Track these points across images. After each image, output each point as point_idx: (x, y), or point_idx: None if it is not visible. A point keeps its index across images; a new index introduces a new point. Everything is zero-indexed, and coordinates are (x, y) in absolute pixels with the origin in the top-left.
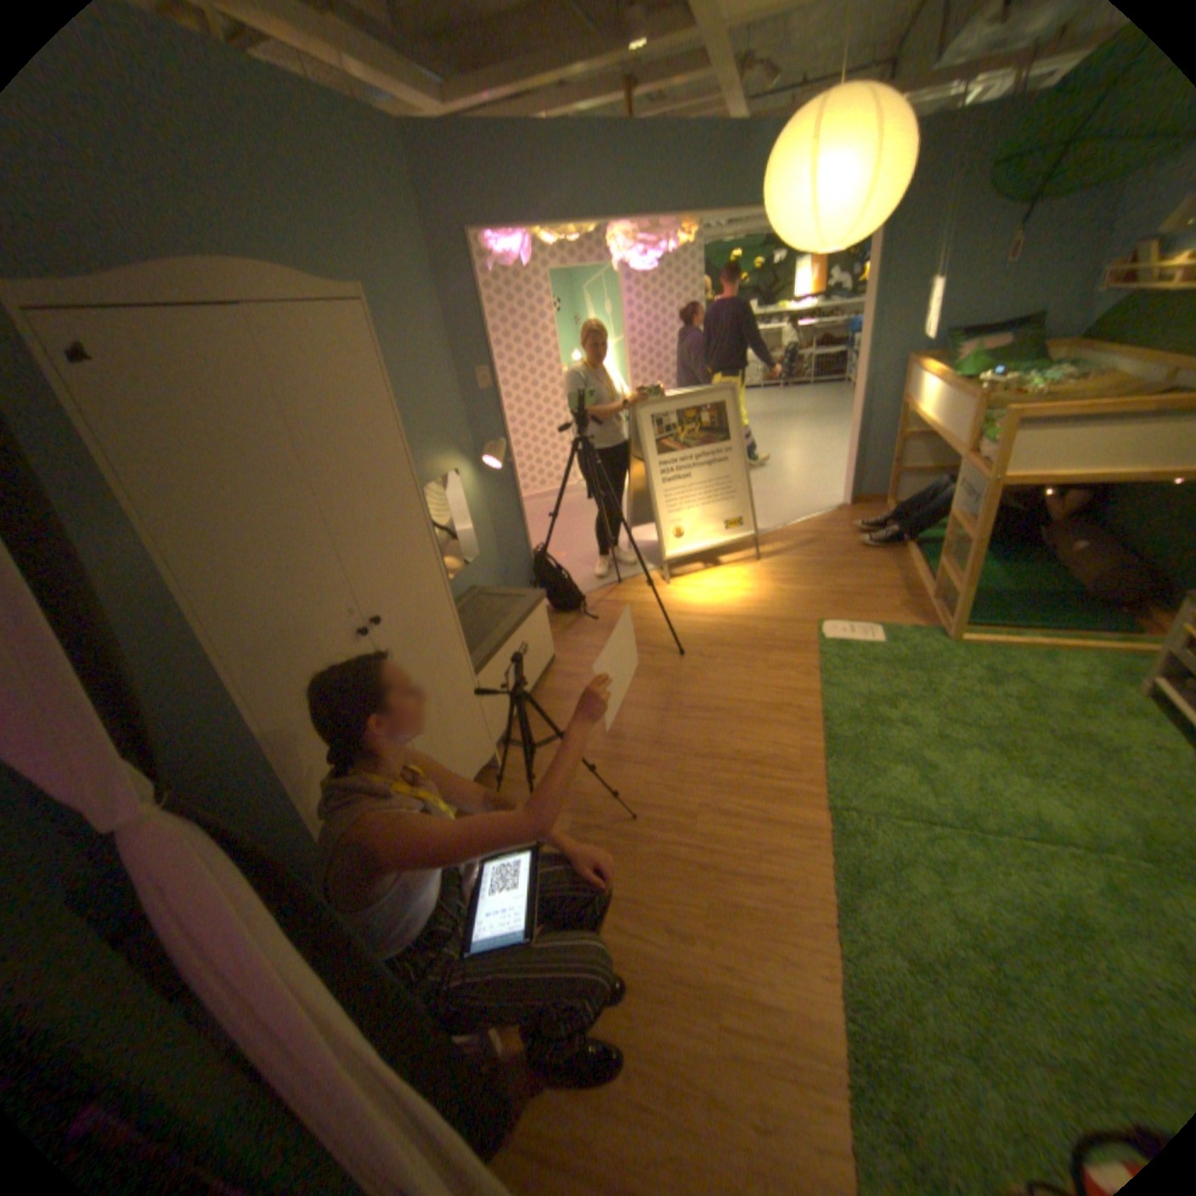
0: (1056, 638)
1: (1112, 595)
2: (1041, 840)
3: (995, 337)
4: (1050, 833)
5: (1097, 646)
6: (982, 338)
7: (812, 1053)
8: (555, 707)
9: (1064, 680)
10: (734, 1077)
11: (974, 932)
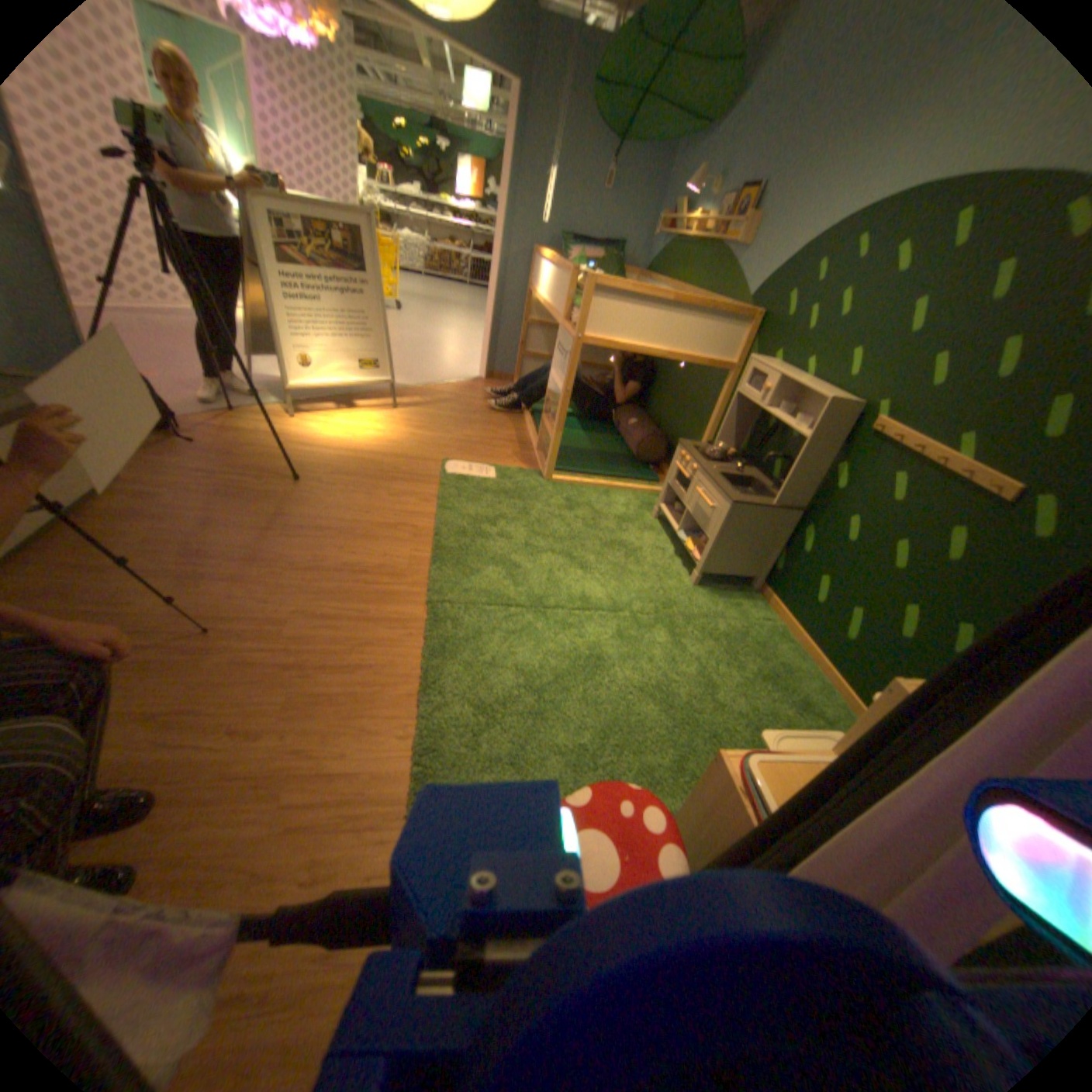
0: (611, 482)
1: (645, 455)
2: (584, 608)
3: (593, 248)
4: (590, 603)
5: (634, 488)
6: (584, 246)
7: (379, 801)
8: (110, 530)
9: (612, 507)
10: (291, 848)
11: (529, 676)
